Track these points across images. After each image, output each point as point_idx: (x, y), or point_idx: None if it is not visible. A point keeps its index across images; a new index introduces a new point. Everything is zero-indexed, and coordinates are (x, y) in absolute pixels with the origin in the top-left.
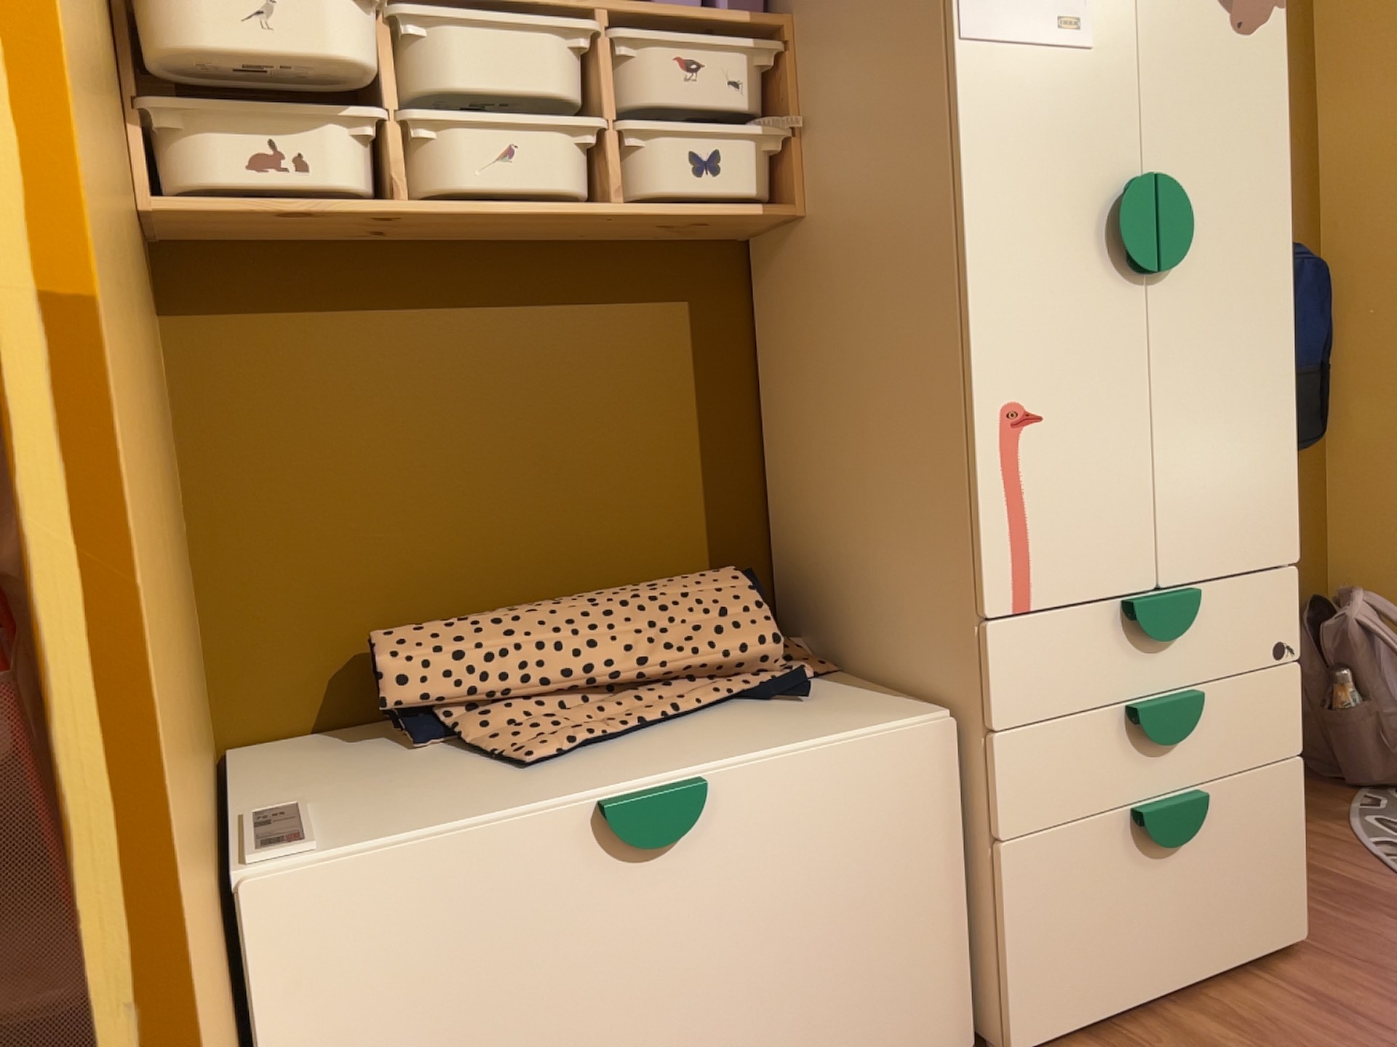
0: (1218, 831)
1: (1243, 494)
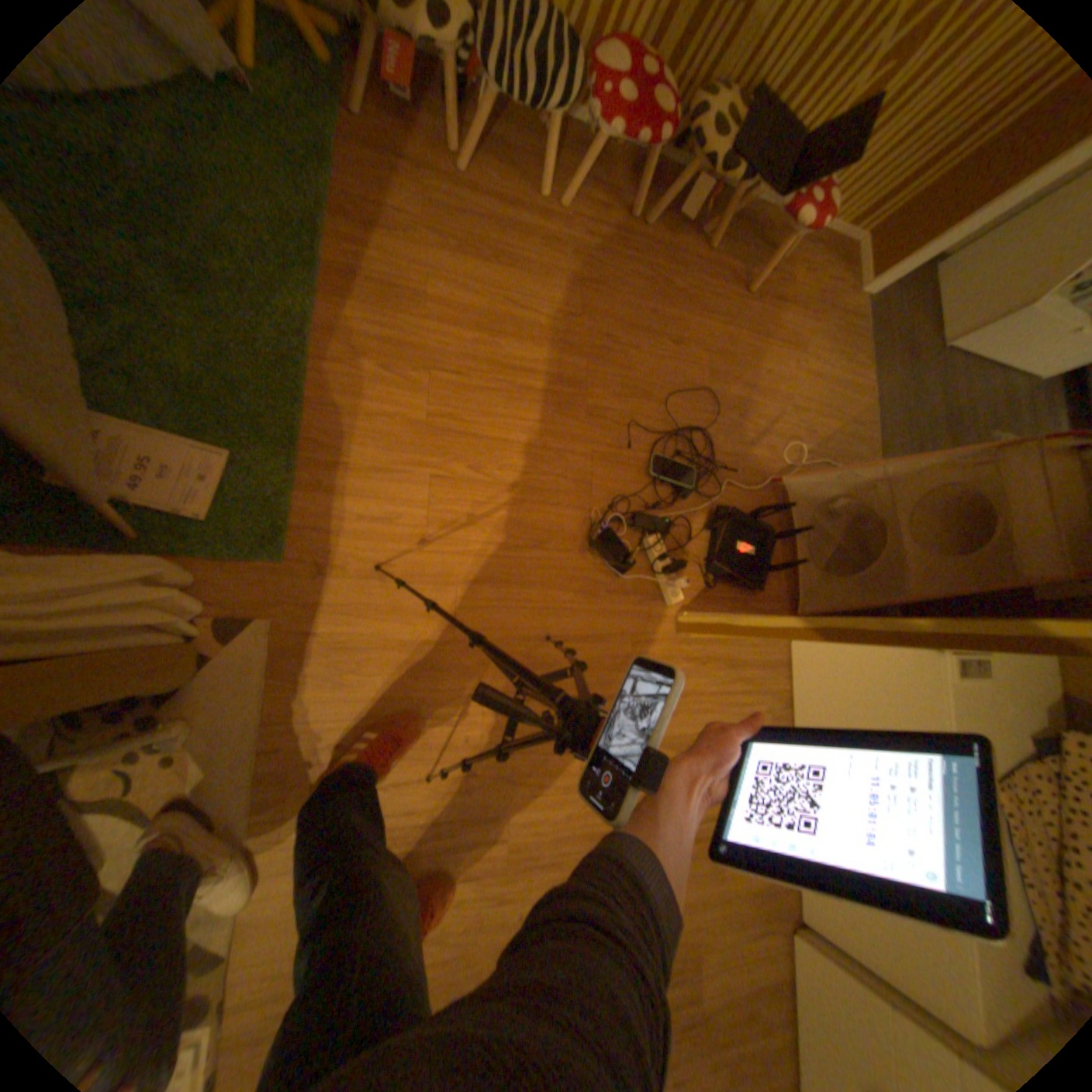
0: None
1: None
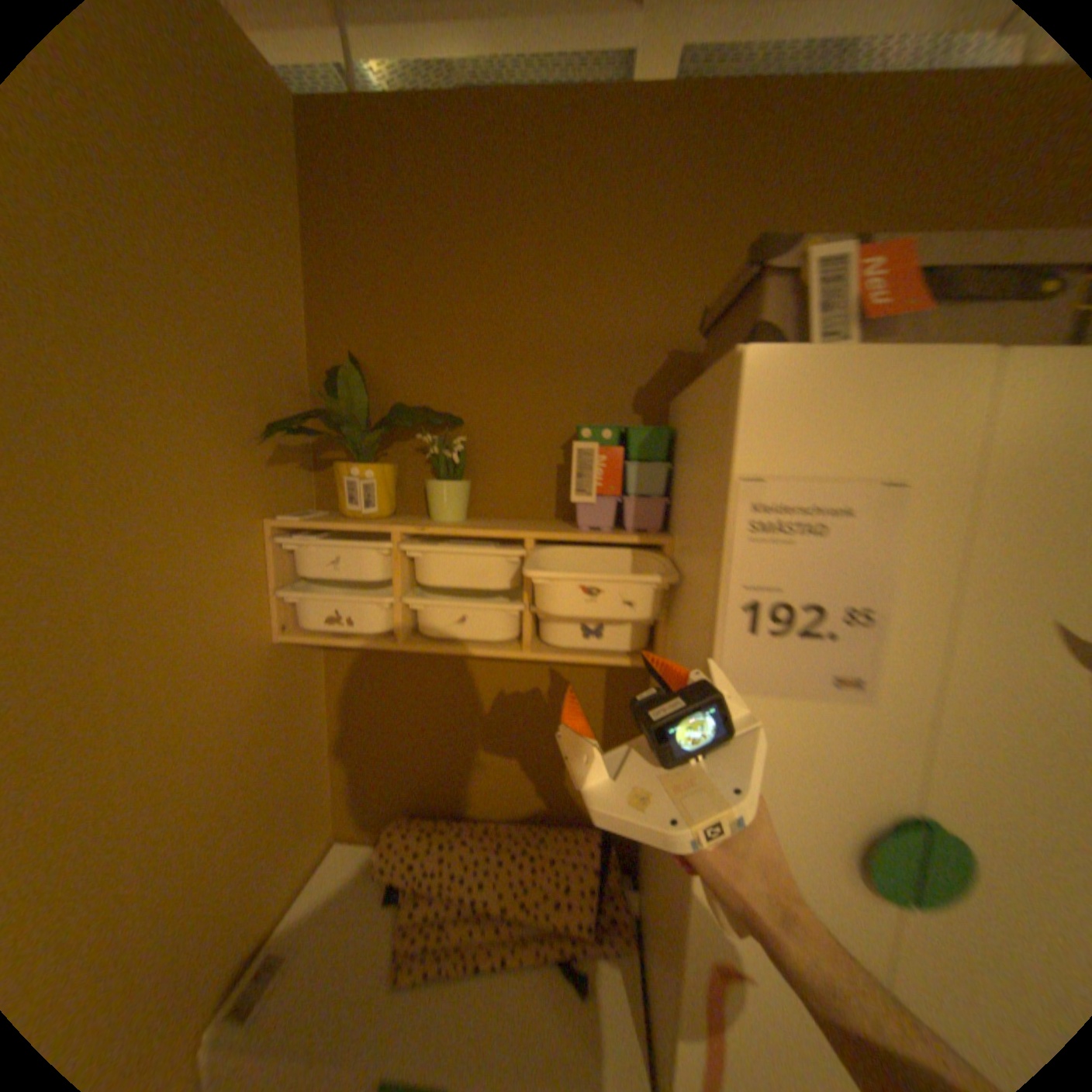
0: None
1: None
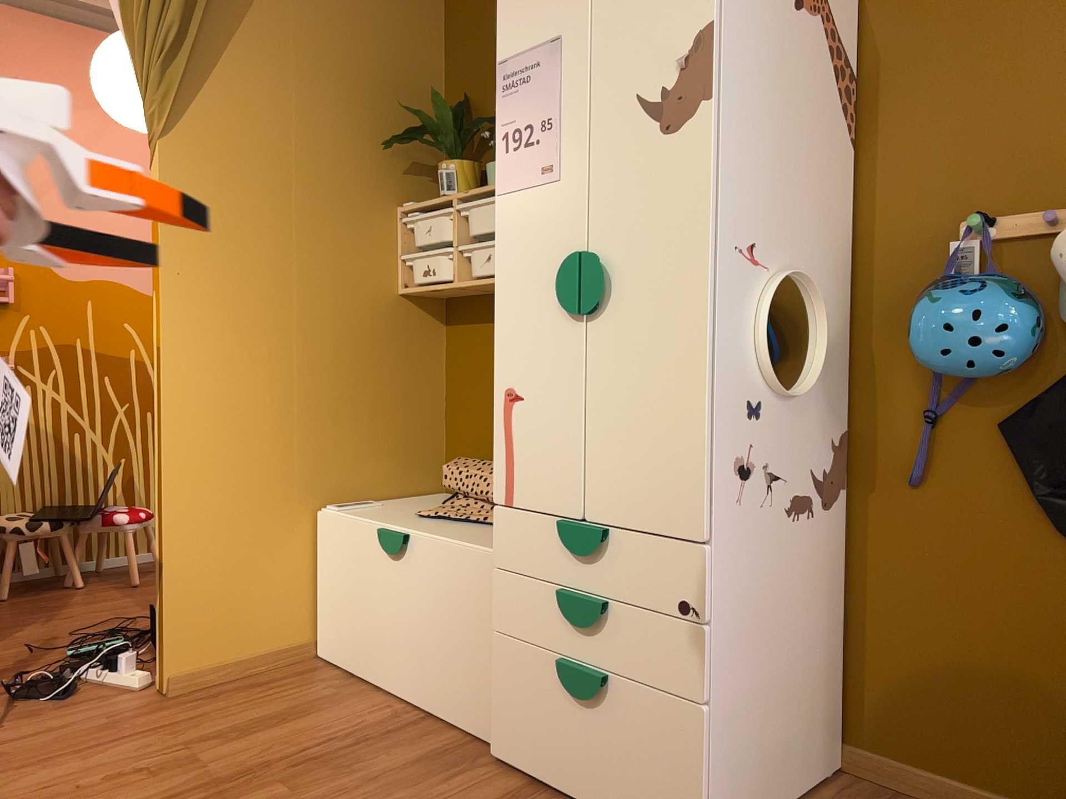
0: (622, 718)
1: (652, 475)
